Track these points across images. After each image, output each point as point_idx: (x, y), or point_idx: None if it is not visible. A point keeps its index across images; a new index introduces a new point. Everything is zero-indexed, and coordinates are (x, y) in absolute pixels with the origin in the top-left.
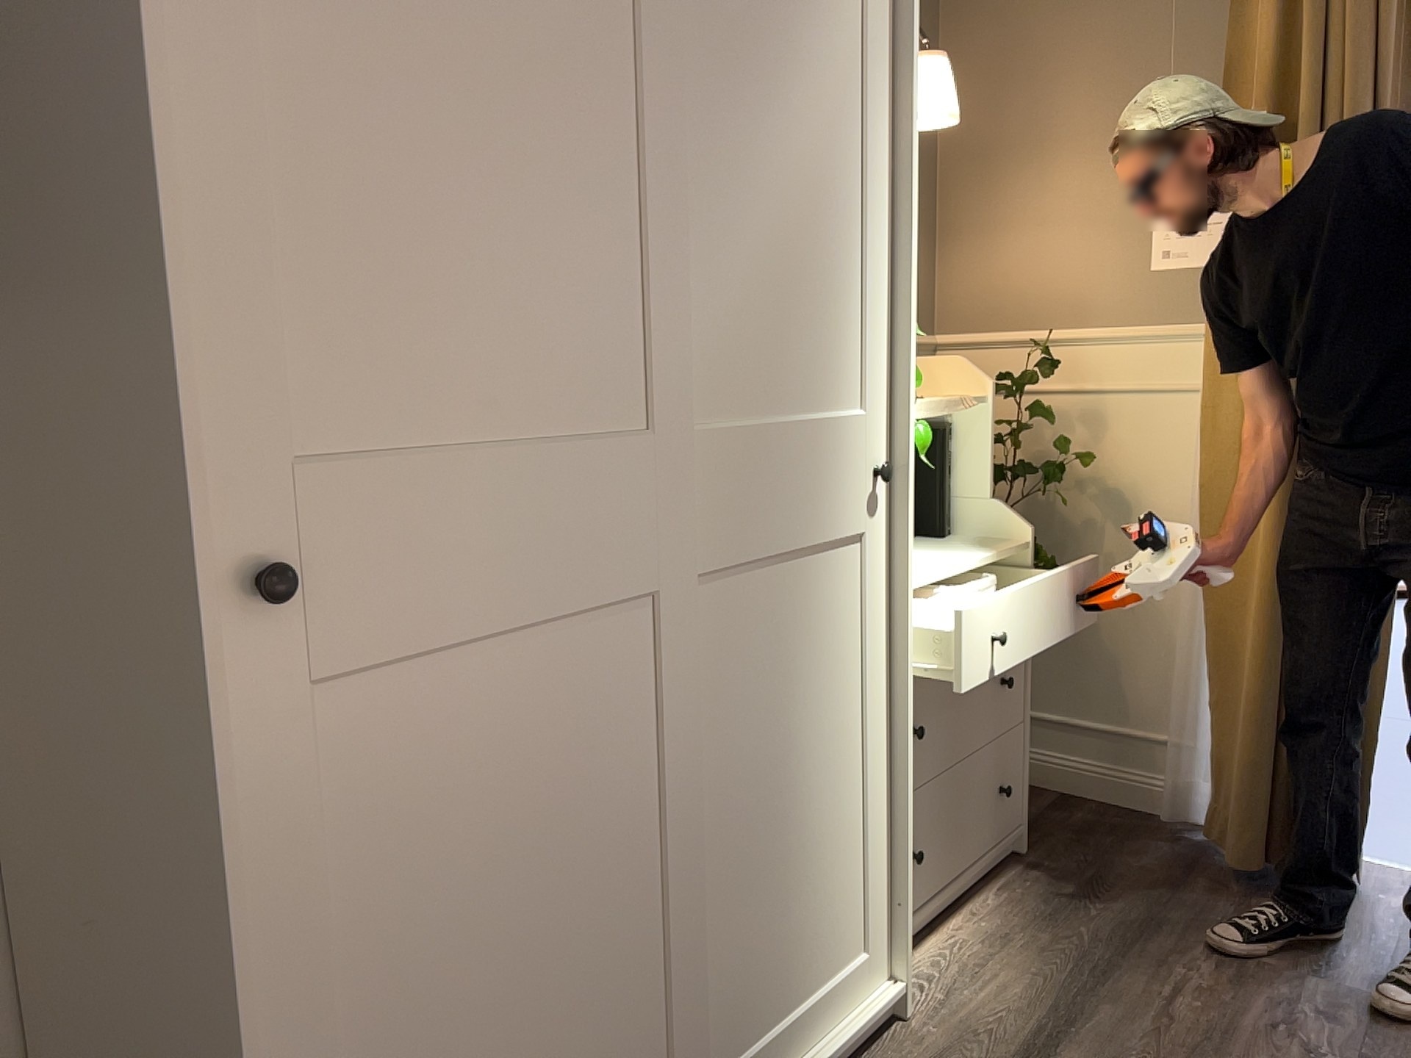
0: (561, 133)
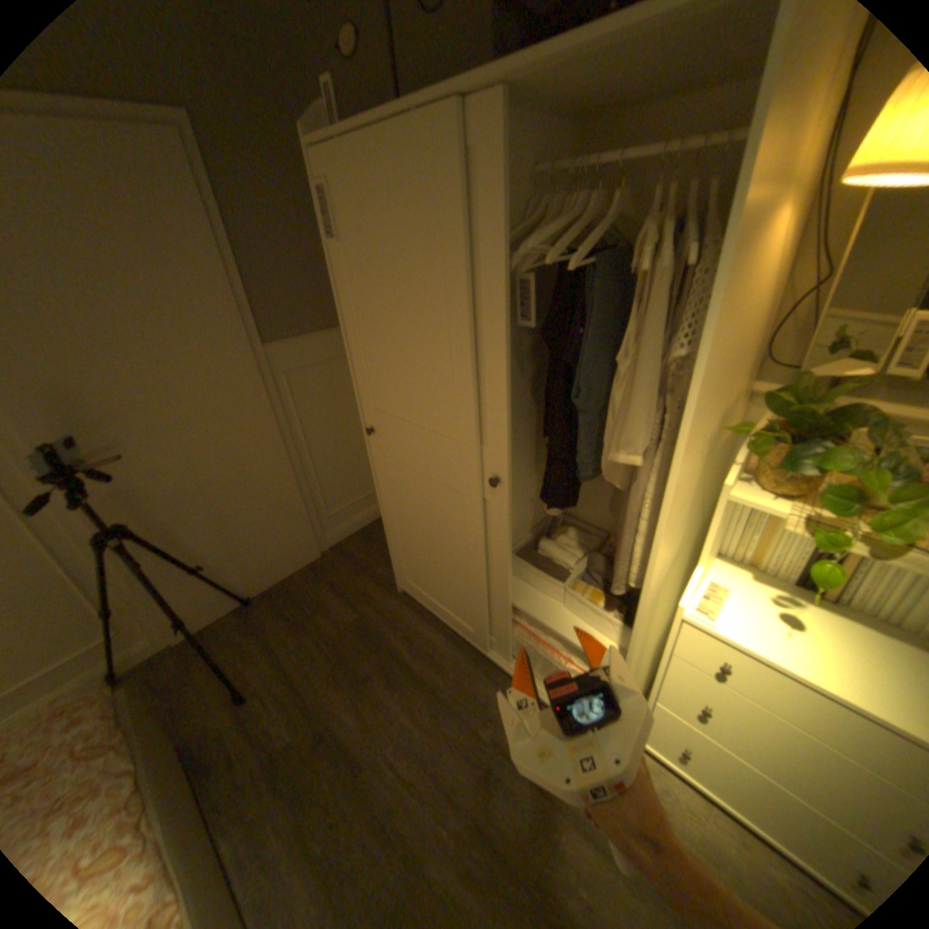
0: (410, 318)
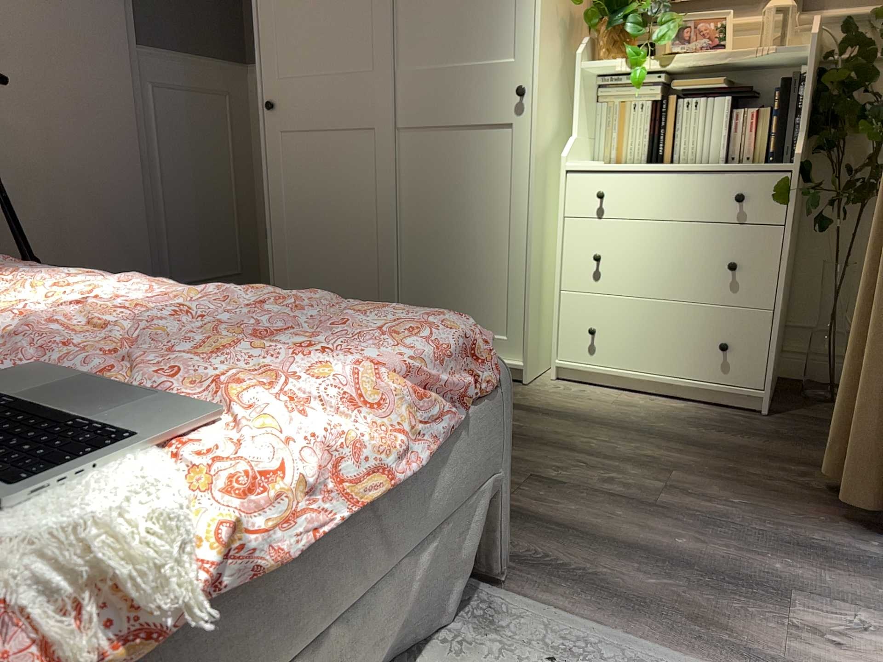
0: None
